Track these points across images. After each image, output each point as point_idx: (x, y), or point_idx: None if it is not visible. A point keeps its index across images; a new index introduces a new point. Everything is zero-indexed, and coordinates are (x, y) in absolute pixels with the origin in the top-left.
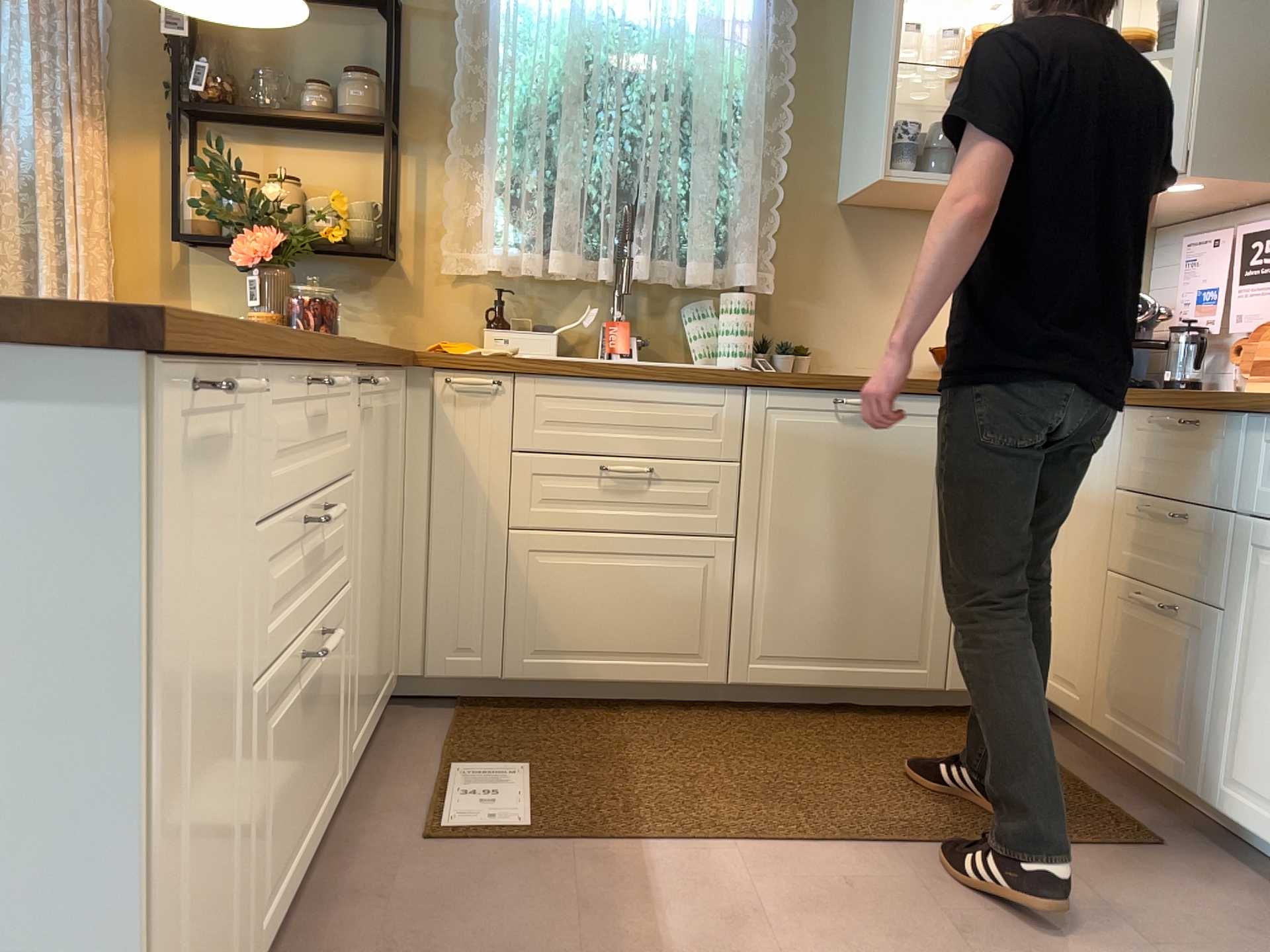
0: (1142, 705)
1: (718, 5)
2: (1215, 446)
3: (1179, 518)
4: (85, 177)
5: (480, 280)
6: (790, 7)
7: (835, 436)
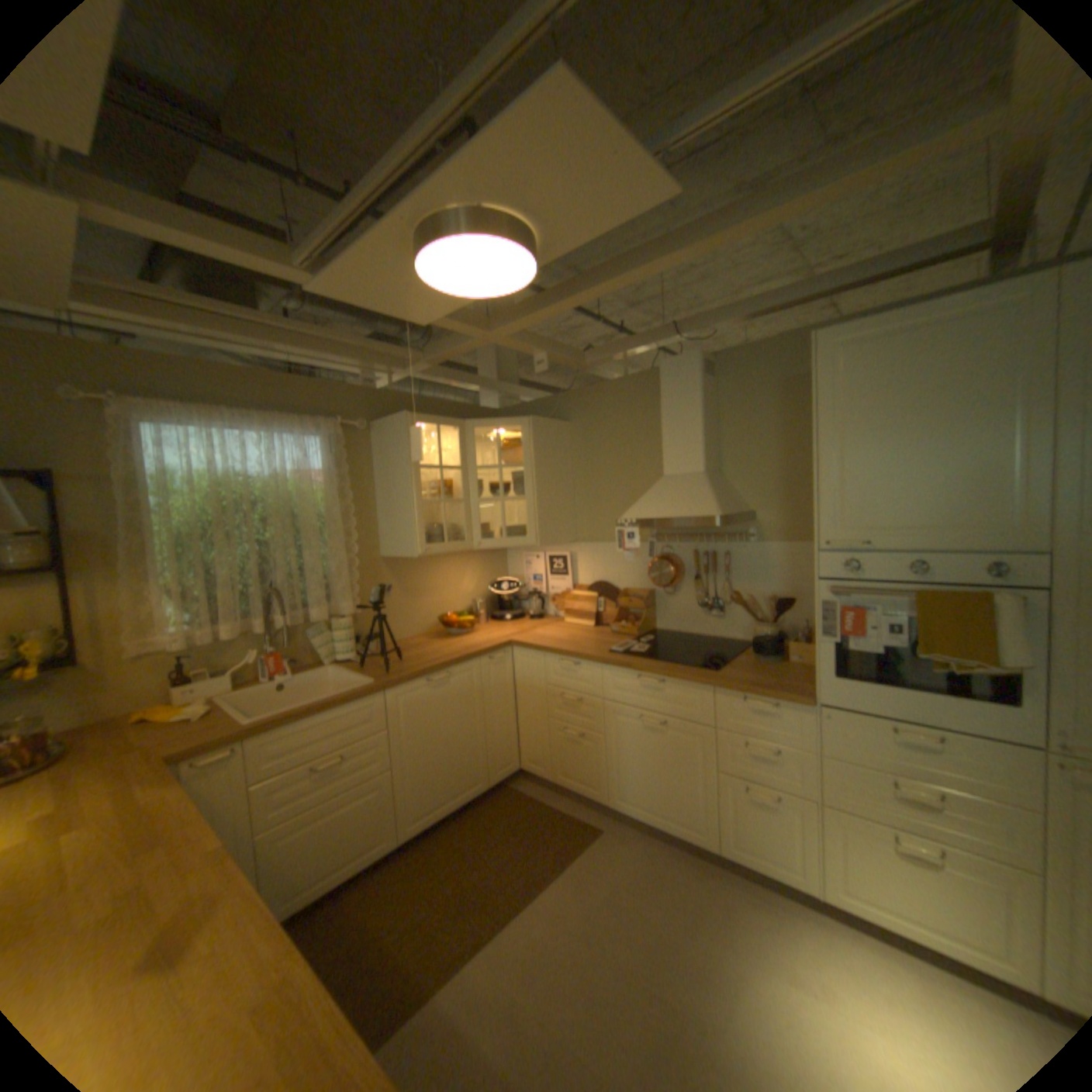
0: (575, 773)
1: (301, 467)
2: (588, 673)
3: (580, 701)
4: None
5: (155, 658)
6: (343, 466)
7: (428, 699)
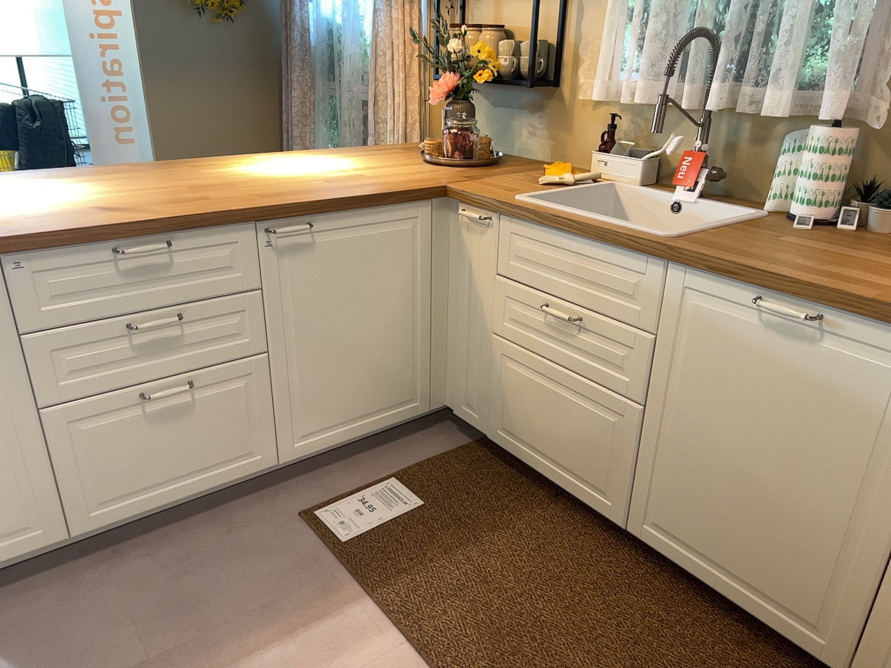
0: None
1: None
2: None
3: None
4: (400, 39)
5: (608, 106)
6: None
7: (751, 339)
